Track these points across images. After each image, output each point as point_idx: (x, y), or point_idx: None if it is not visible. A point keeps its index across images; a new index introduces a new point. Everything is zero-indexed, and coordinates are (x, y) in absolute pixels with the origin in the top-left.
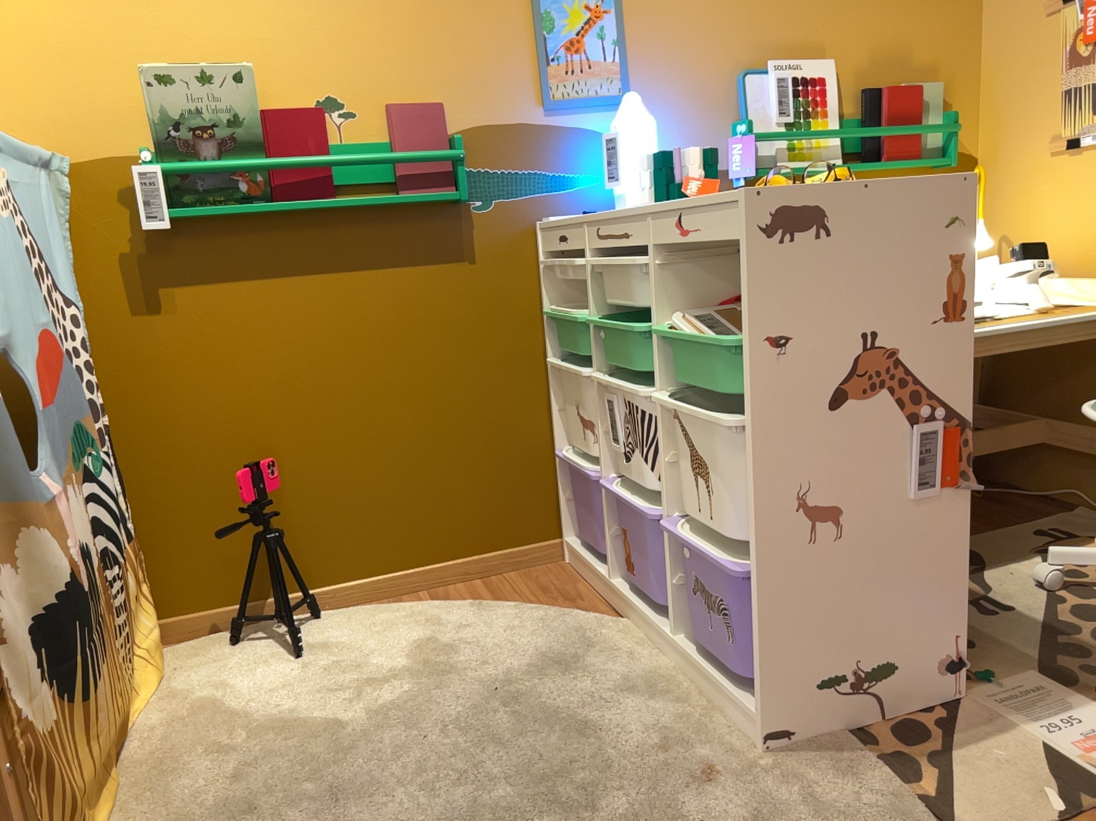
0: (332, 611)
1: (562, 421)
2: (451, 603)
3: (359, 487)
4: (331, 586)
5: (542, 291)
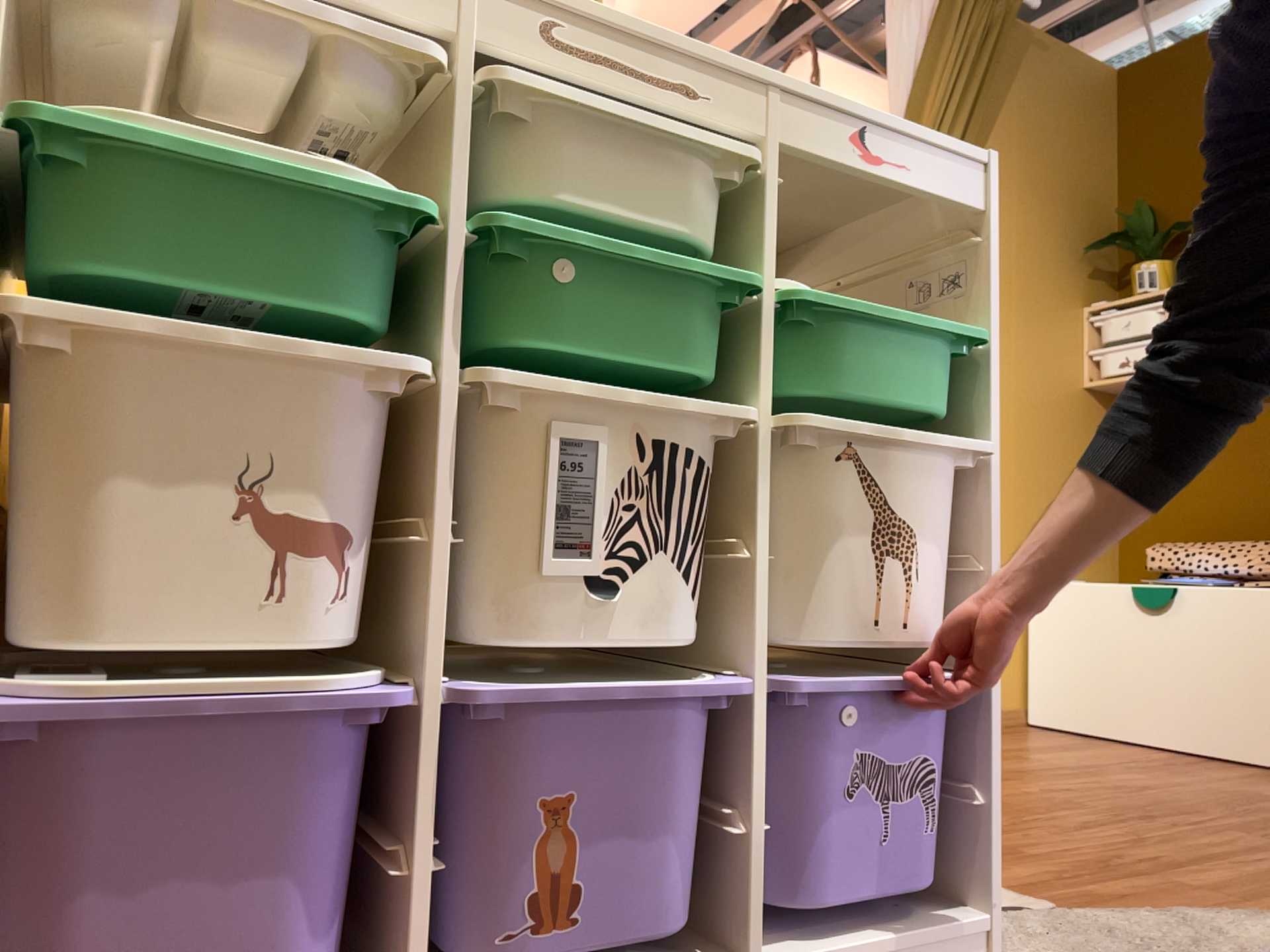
0: None
1: None
2: None
3: None
4: None
5: None
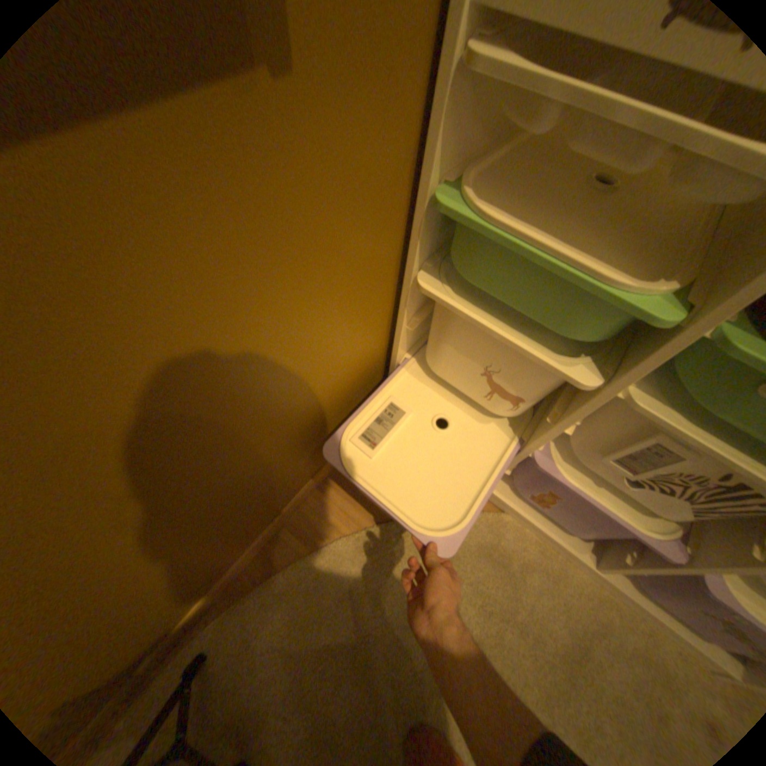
0: (211, 629)
1: (407, 336)
2: (332, 544)
3: (179, 566)
4: (191, 612)
5: (424, 140)
